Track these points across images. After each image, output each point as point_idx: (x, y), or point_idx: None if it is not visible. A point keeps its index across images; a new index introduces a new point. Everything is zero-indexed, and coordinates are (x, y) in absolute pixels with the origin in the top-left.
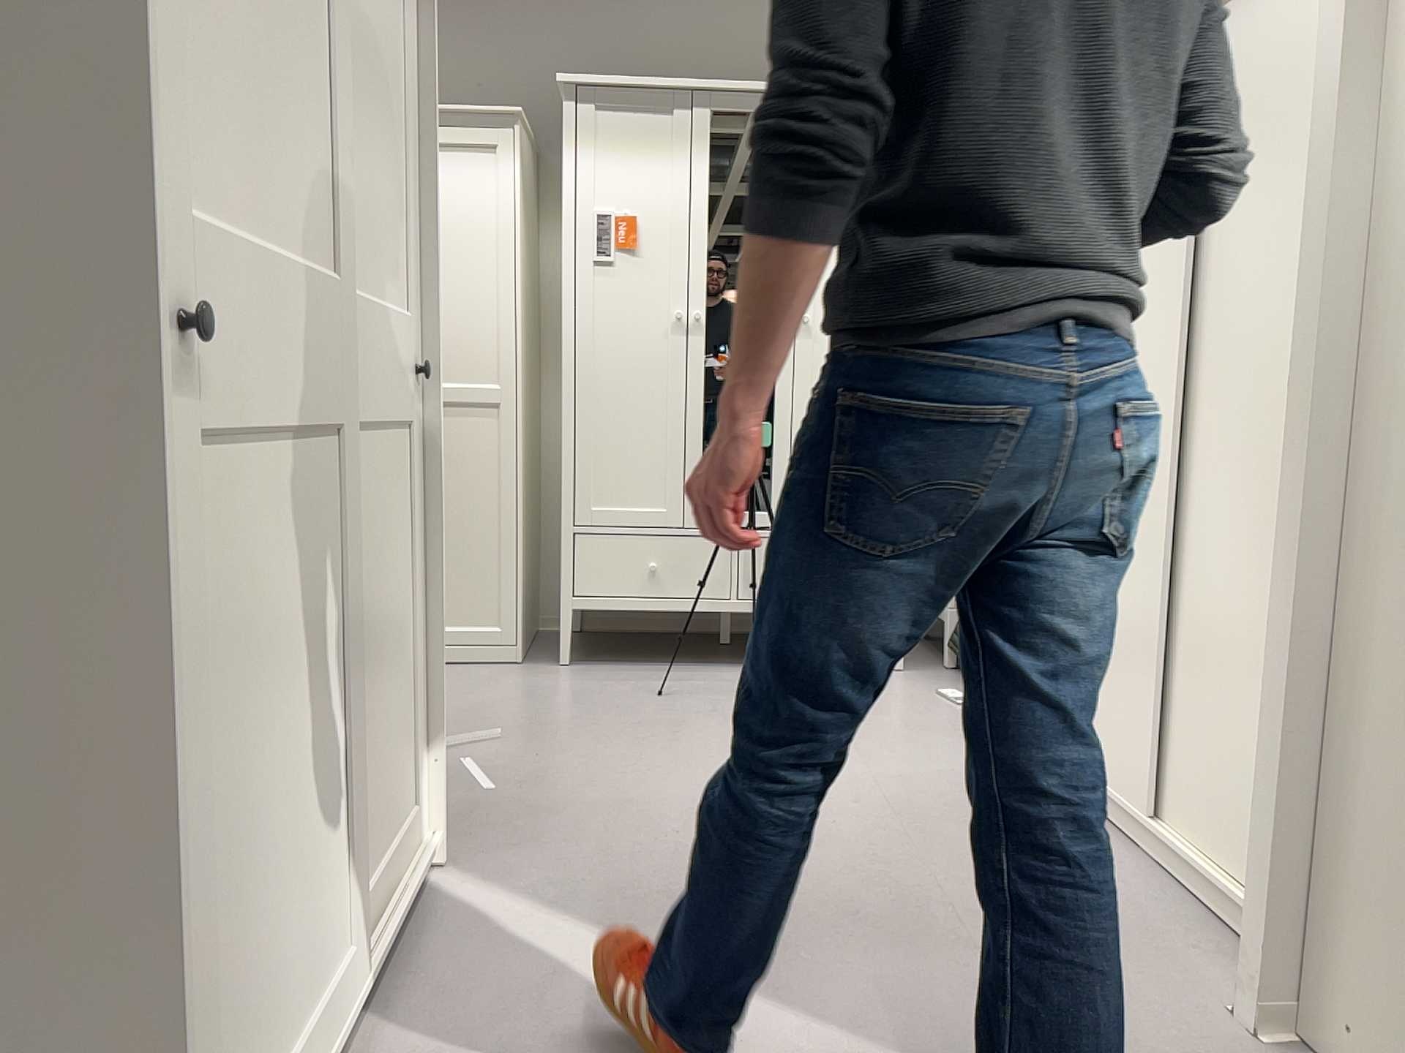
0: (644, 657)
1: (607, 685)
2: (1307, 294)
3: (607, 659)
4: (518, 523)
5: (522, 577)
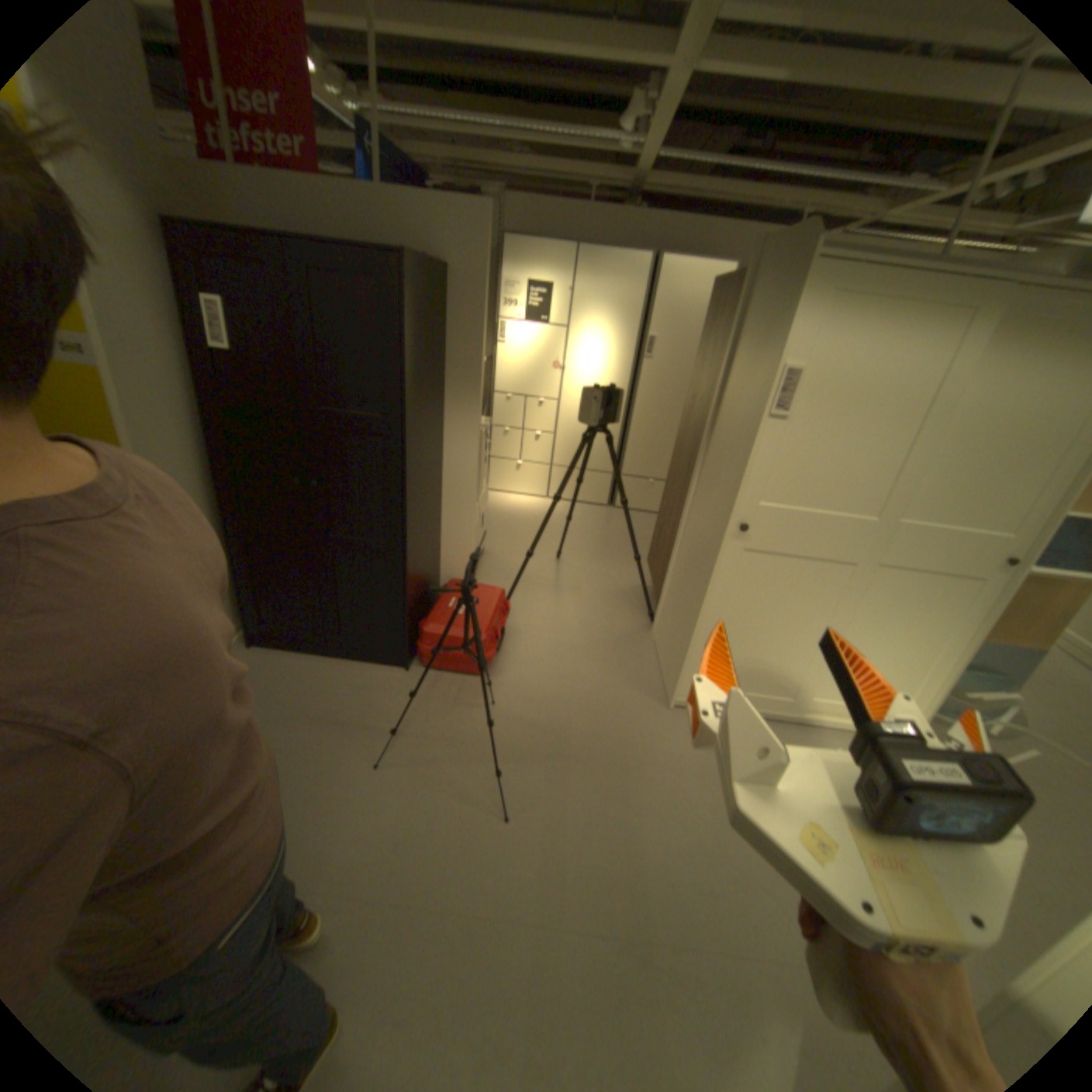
0: None
1: None
2: None
3: None
4: None
5: None
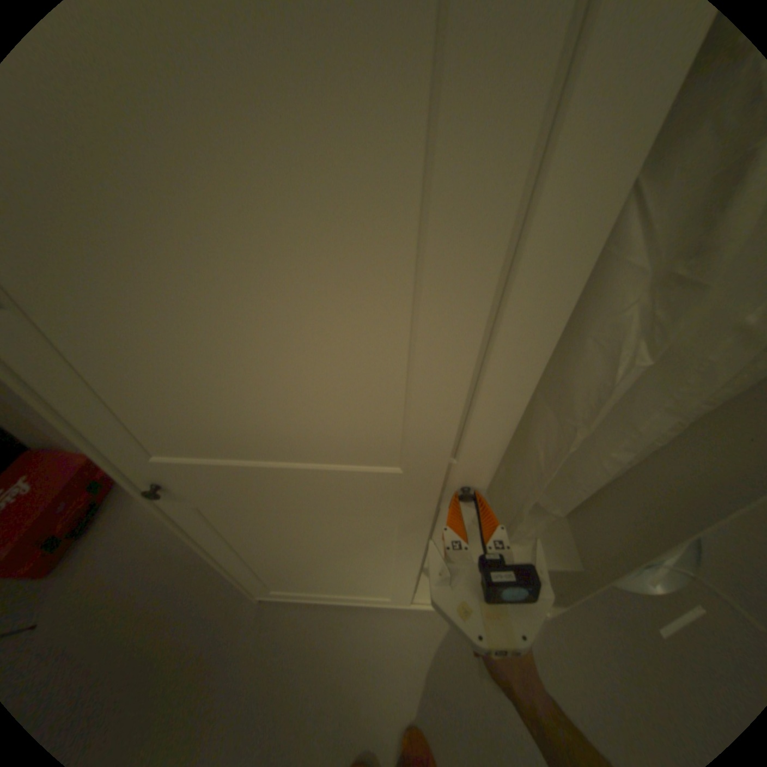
0: None
1: None
2: None
3: None
4: None
5: None
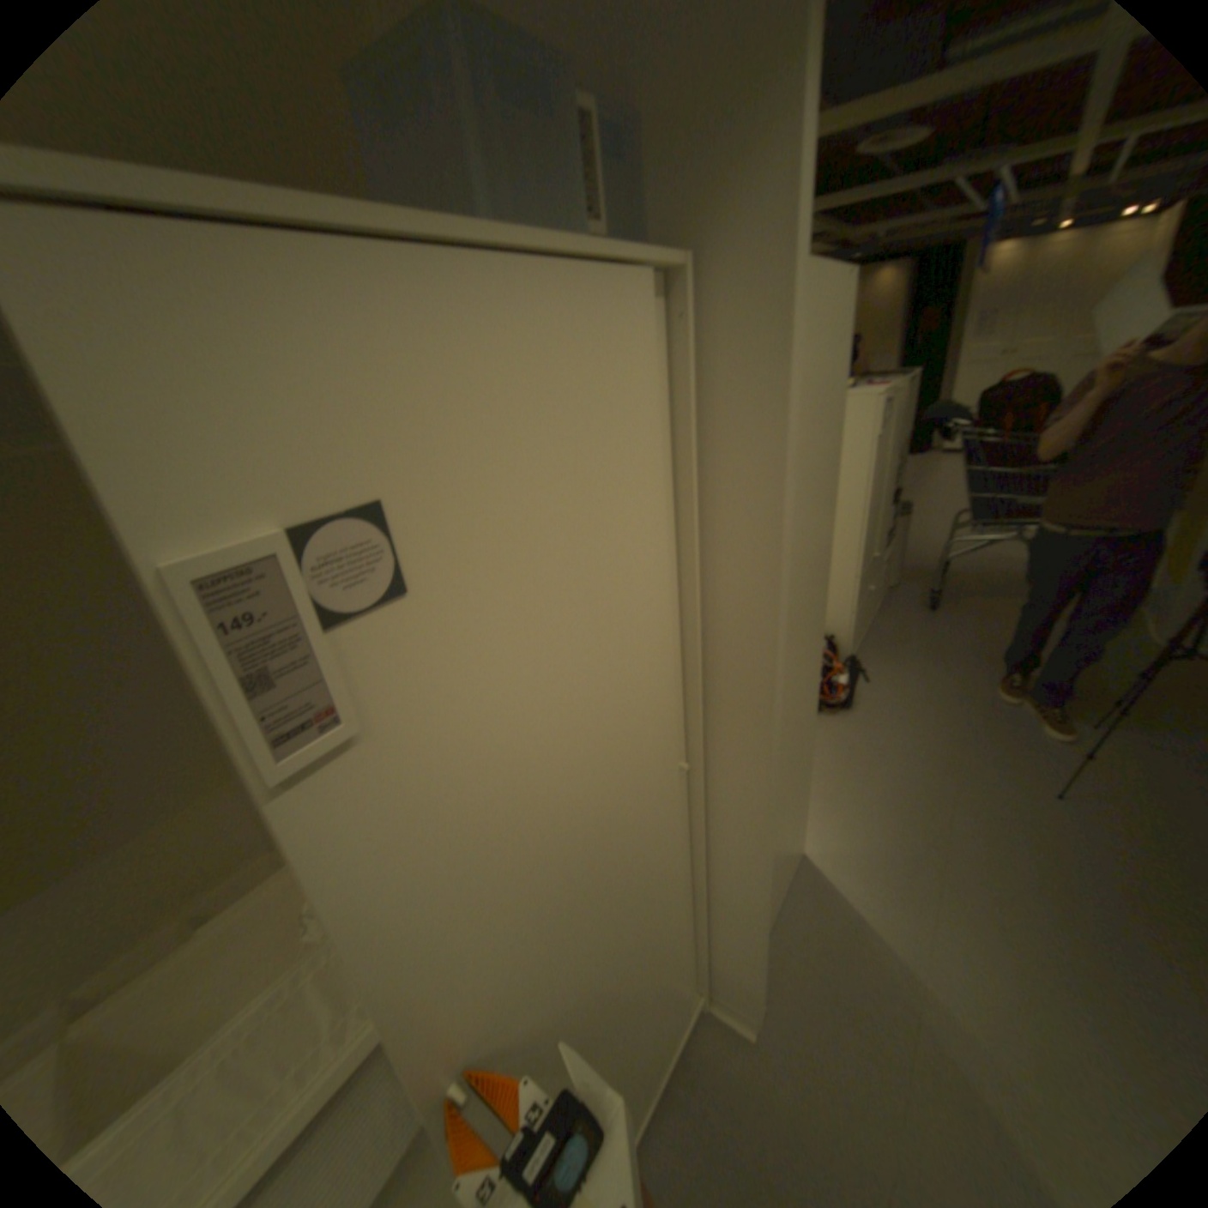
0: None
1: None
2: (773, 687)
3: None
4: None
5: None
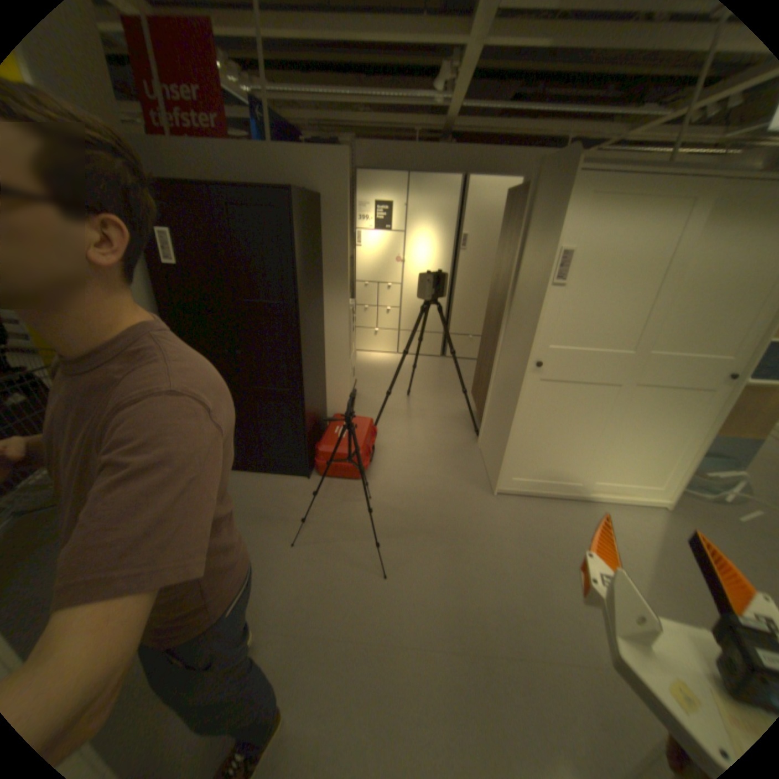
0: None
1: None
2: None
3: None
4: None
5: None
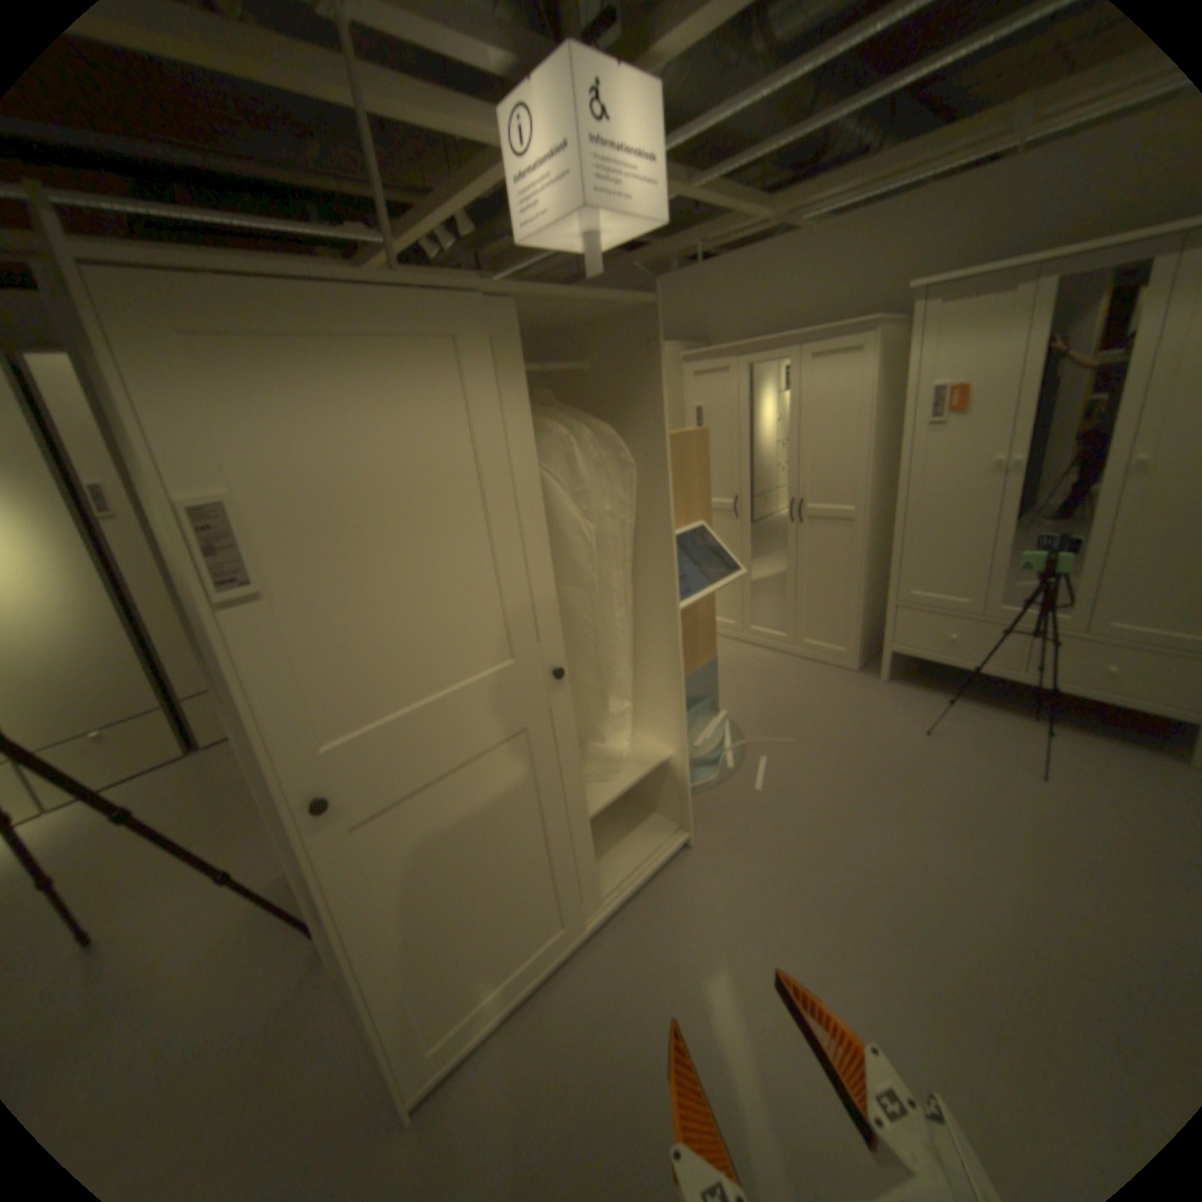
0: (947, 686)
1: (899, 710)
2: None
3: (917, 683)
4: (859, 594)
5: (863, 623)
